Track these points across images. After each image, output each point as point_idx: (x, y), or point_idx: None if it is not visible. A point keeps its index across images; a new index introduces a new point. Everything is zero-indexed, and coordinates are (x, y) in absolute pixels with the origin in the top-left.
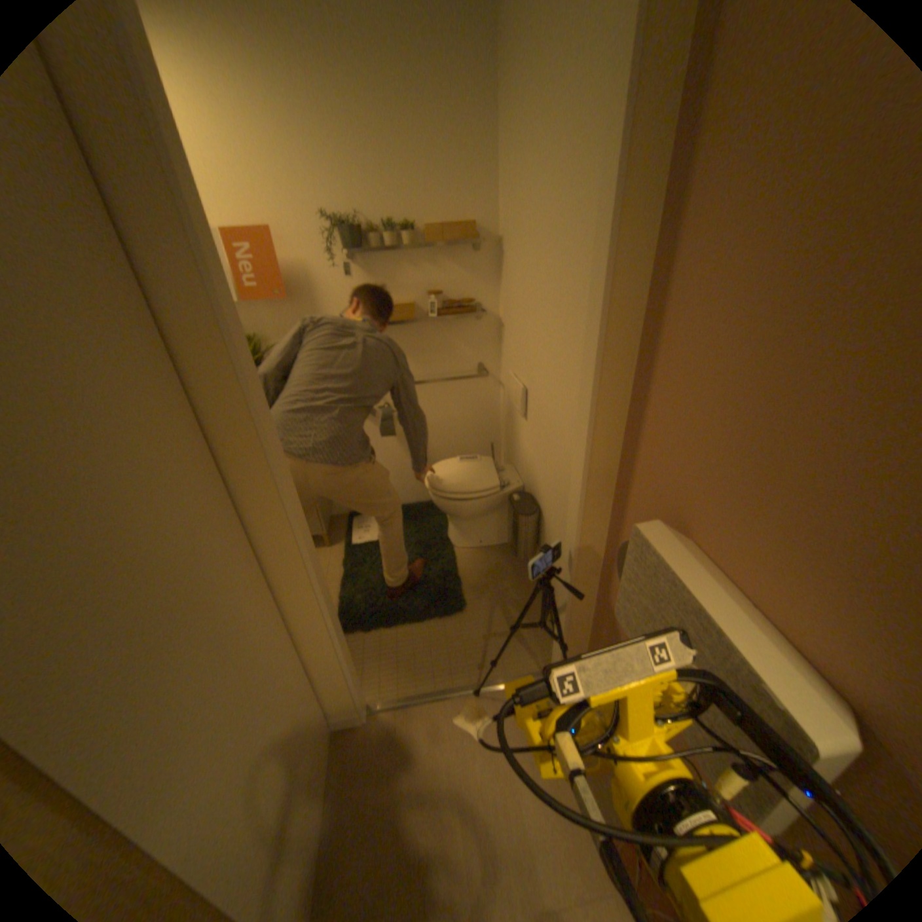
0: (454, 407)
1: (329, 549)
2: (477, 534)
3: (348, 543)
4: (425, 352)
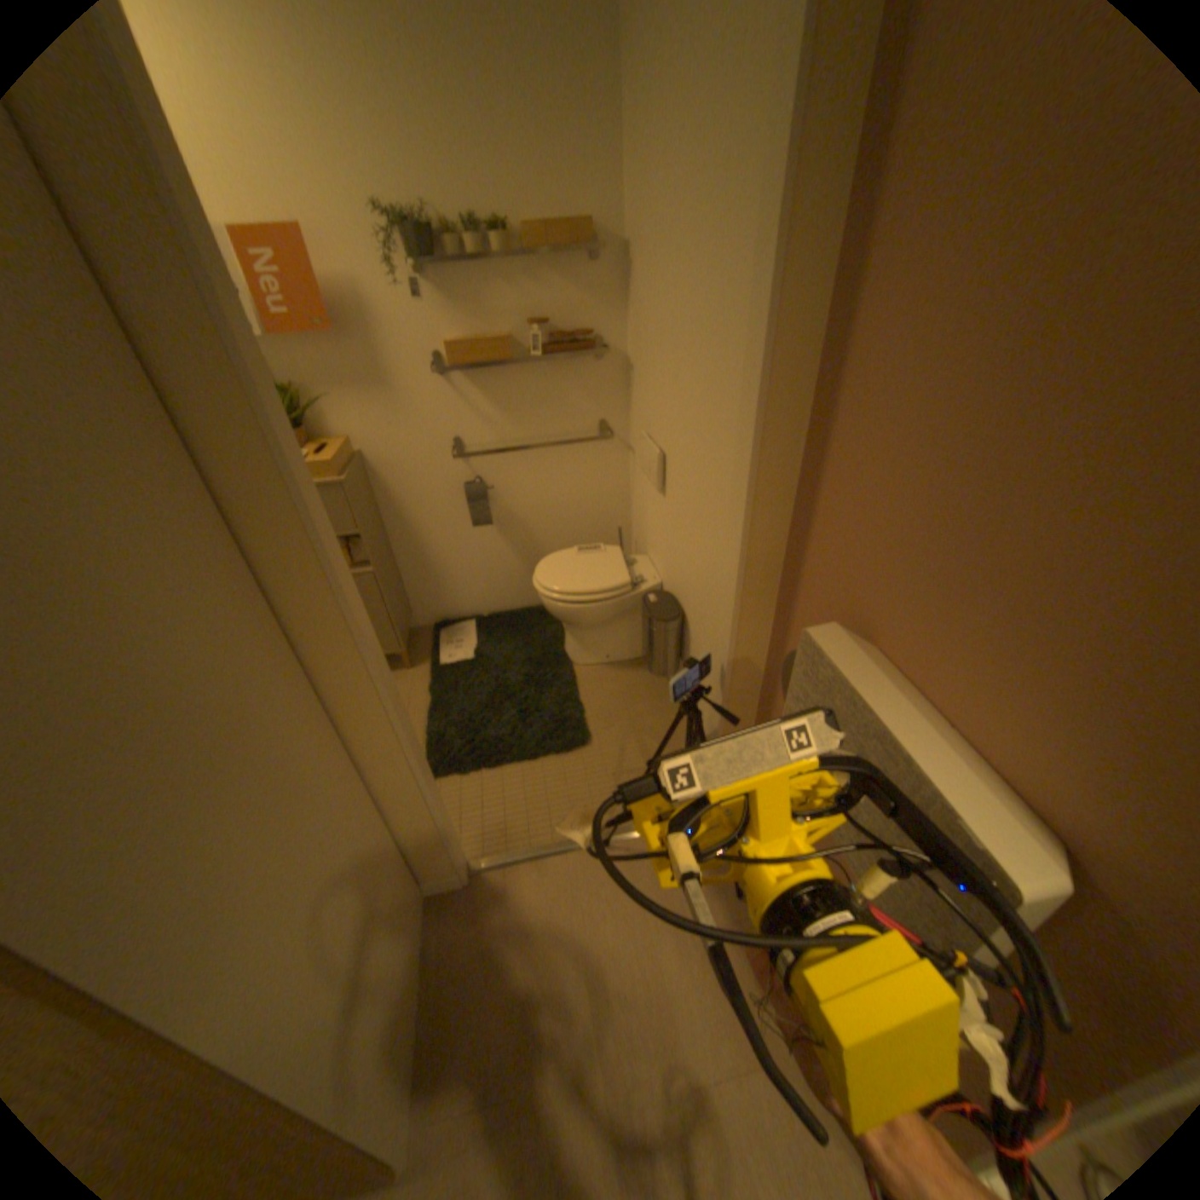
0: (569, 480)
1: (411, 671)
2: (603, 647)
3: (435, 663)
4: (527, 405)
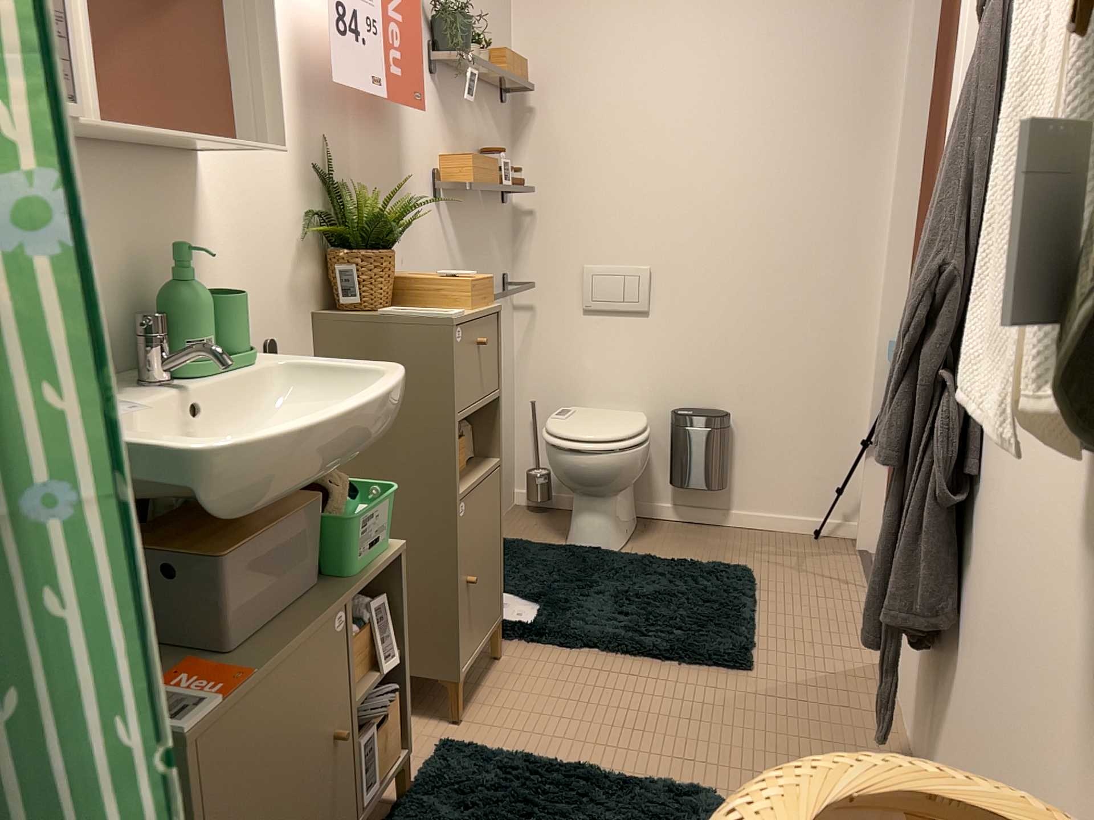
0: None
1: (505, 657)
2: (624, 517)
3: (520, 627)
4: (474, 248)
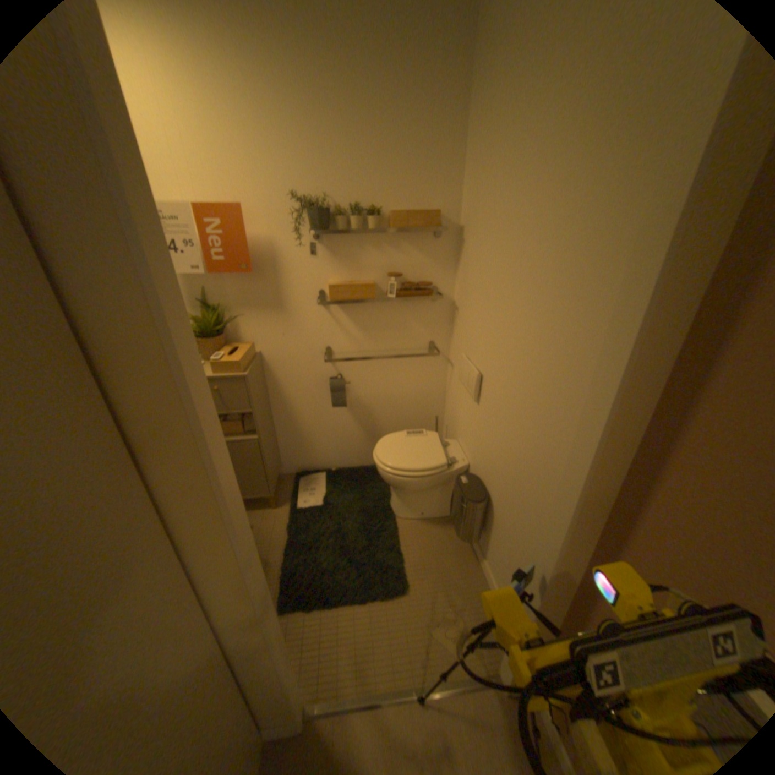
0: (403, 380)
1: (275, 510)
2: (420, 507)
3: (293, 506)
4: (380, 328)
